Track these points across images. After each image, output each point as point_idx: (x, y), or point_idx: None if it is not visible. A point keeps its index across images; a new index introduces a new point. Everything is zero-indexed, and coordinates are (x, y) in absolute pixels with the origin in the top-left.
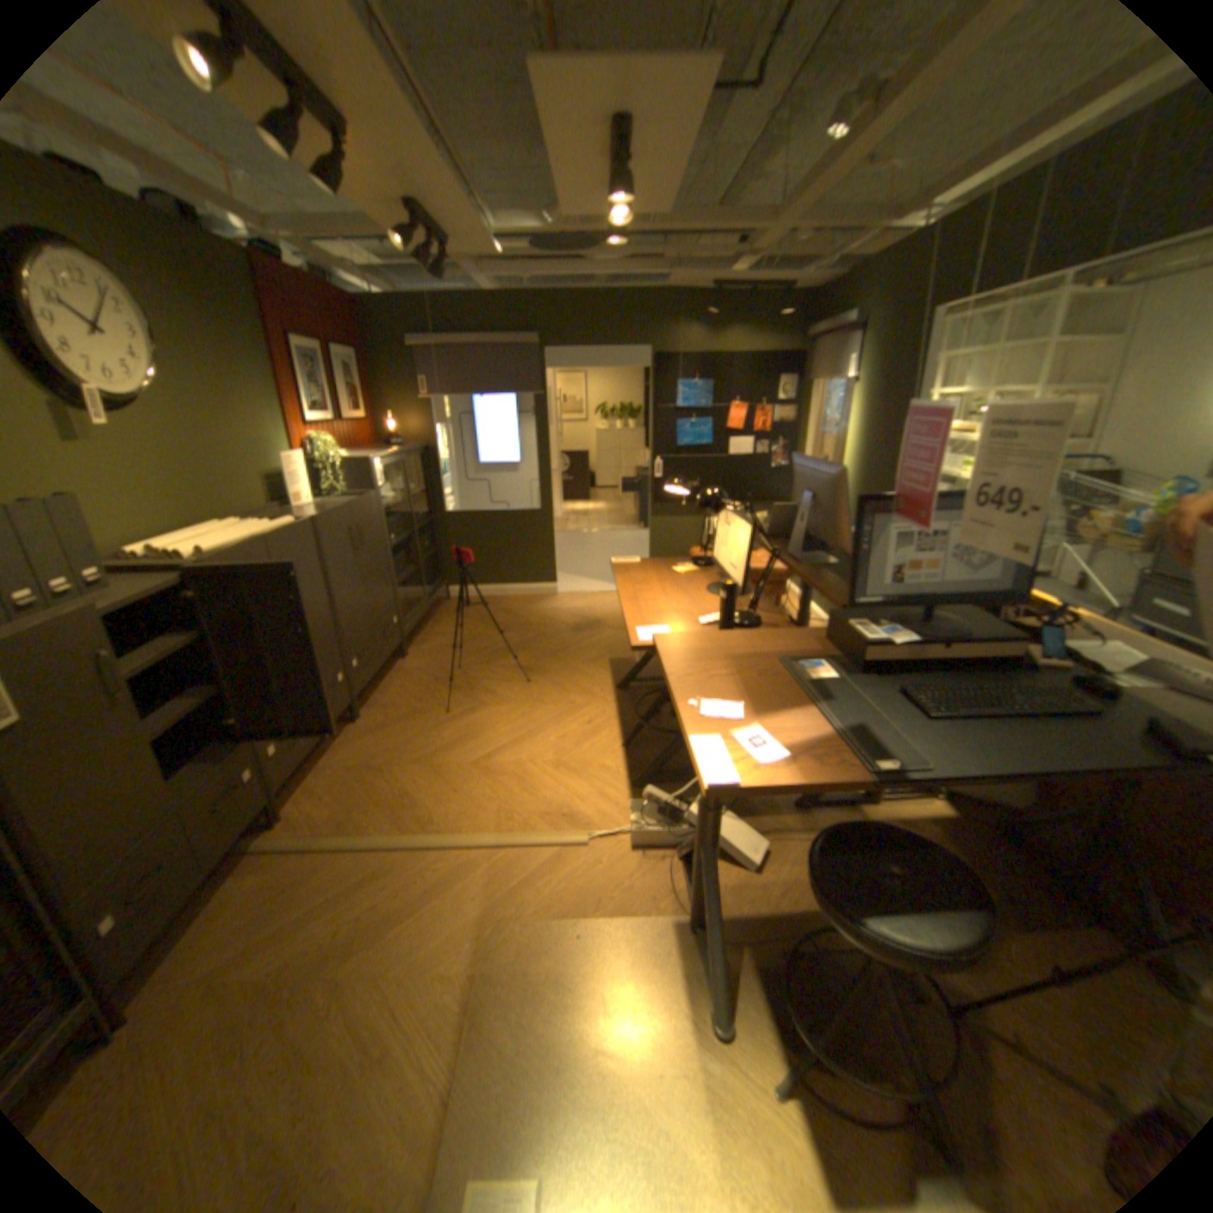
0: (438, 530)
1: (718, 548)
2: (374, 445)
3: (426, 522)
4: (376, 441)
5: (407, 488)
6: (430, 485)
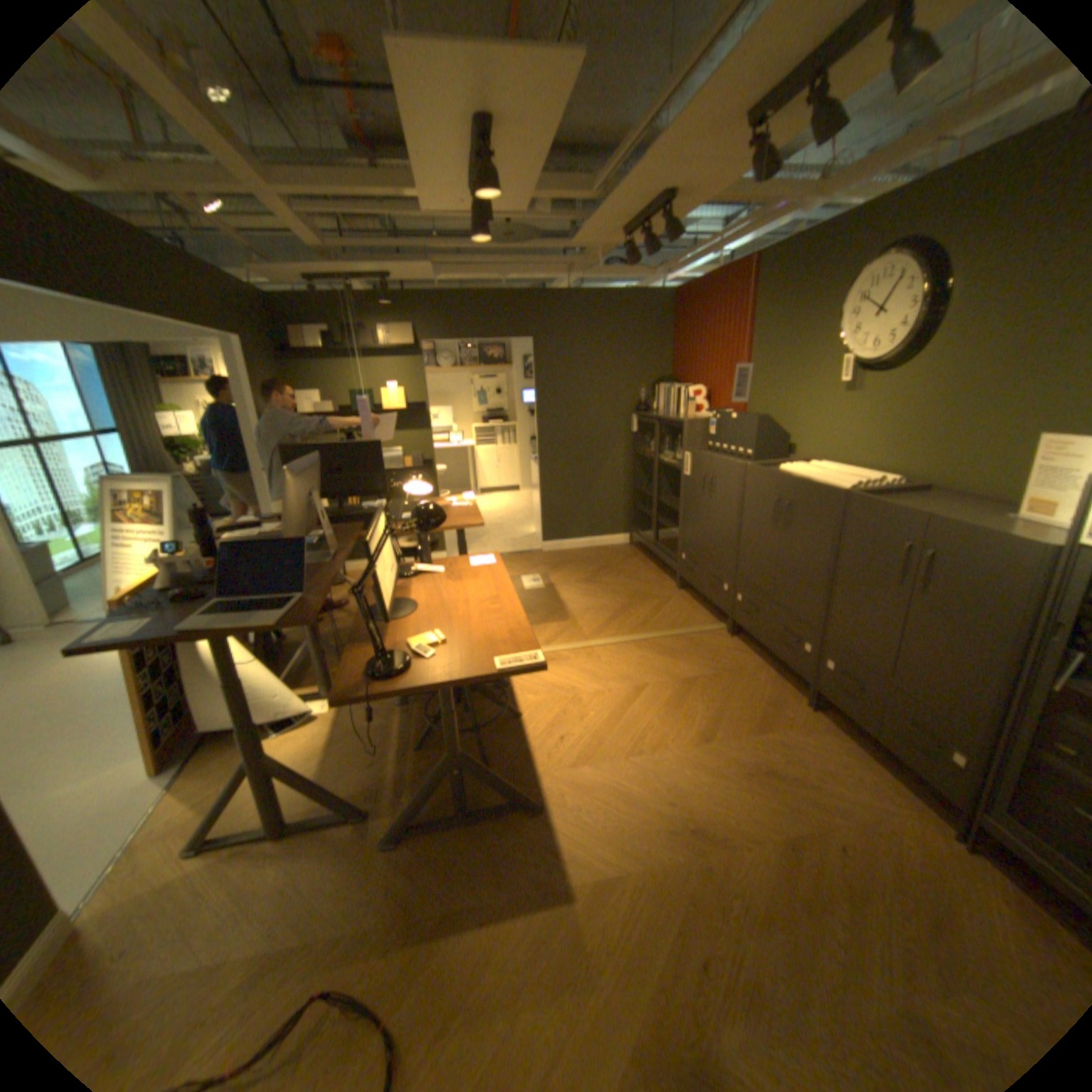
0: None
1: (385, 593)
2: None
3: None
4: None
5: None
6: None
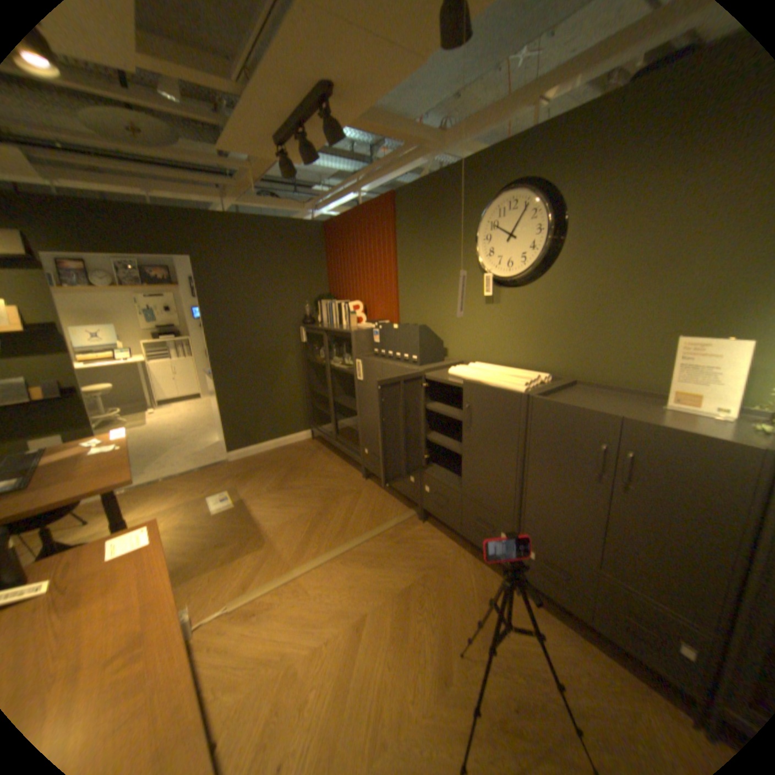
0: None
1: None
2: None
3: None
4: None
5: None
6: None
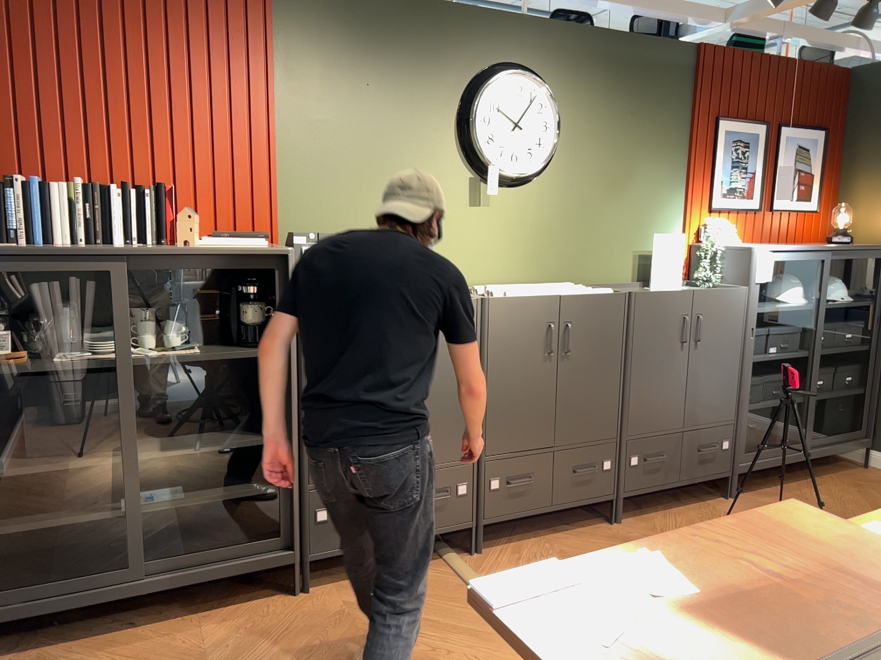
0: (875, 365)
1: None
2: (816, 243)
3: (851, 349)
4: (823, 240)
5: (817, 296)
6: (878, 301)
